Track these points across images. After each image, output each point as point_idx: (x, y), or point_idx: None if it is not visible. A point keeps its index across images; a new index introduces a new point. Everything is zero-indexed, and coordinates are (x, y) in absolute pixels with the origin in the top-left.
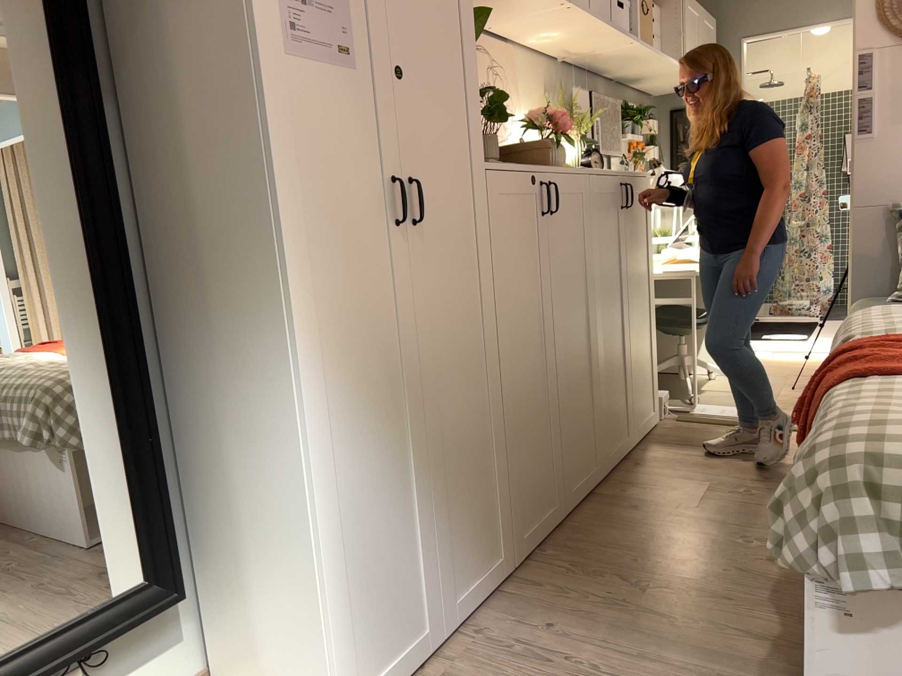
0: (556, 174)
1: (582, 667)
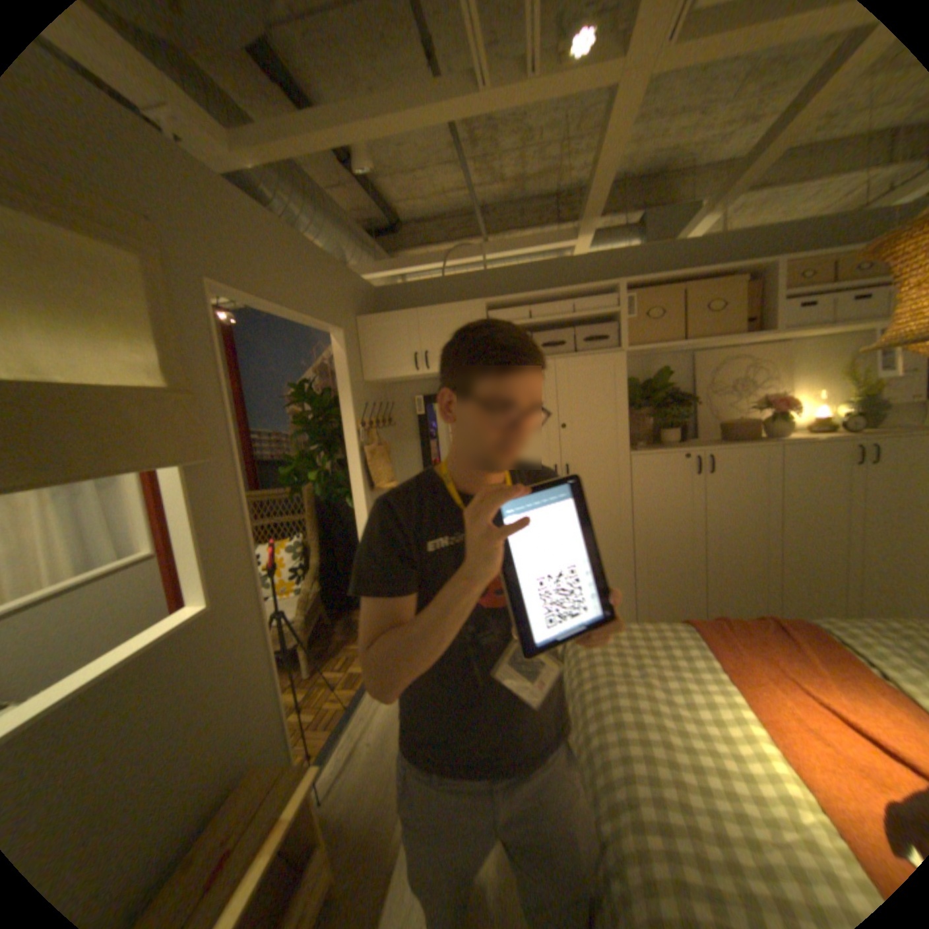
0: (721, 452)
1: None
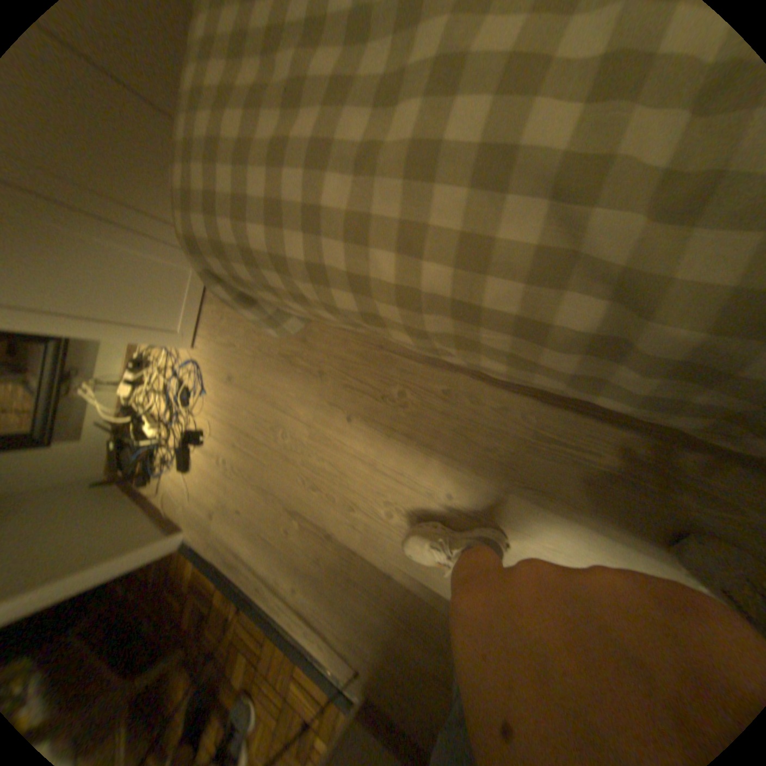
0: None
1: None
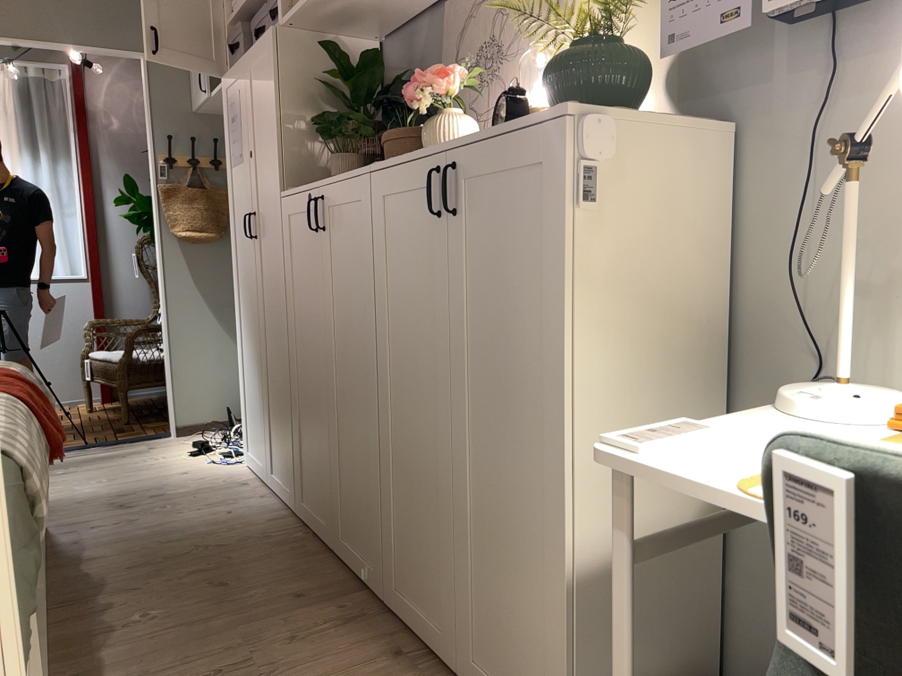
0: (327, 186)
1: (188, 513)
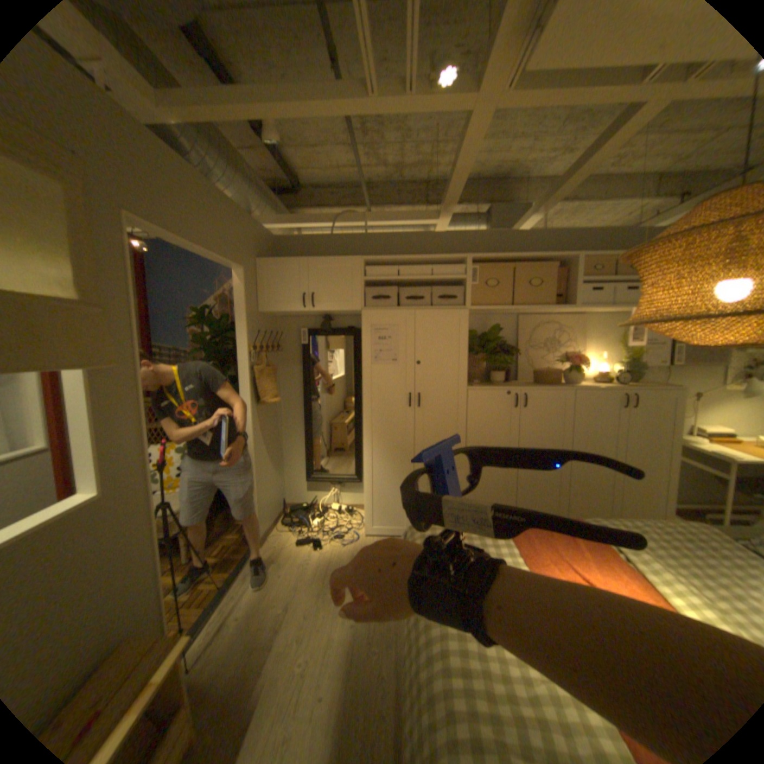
0: (532, 391)
1: None
